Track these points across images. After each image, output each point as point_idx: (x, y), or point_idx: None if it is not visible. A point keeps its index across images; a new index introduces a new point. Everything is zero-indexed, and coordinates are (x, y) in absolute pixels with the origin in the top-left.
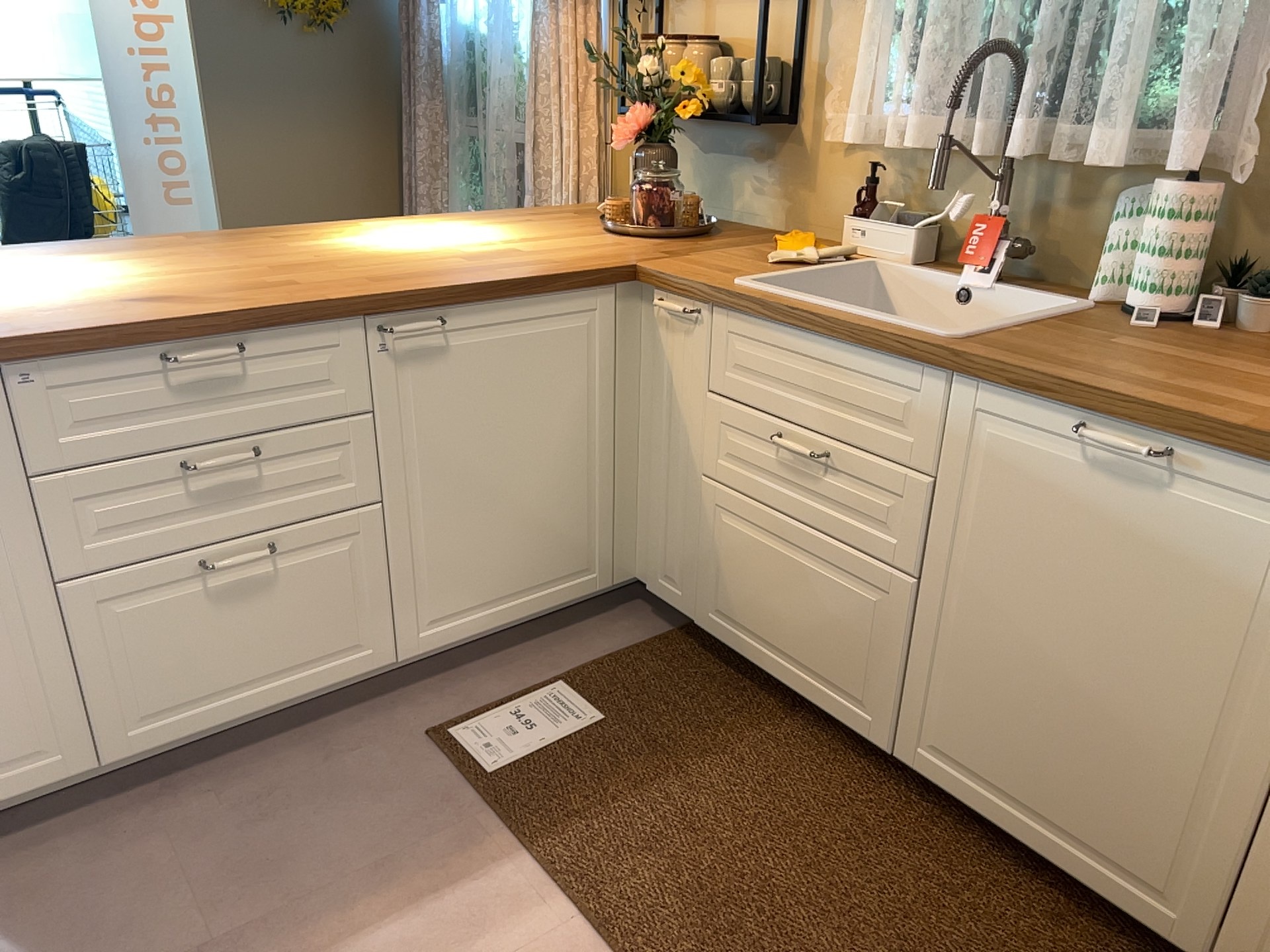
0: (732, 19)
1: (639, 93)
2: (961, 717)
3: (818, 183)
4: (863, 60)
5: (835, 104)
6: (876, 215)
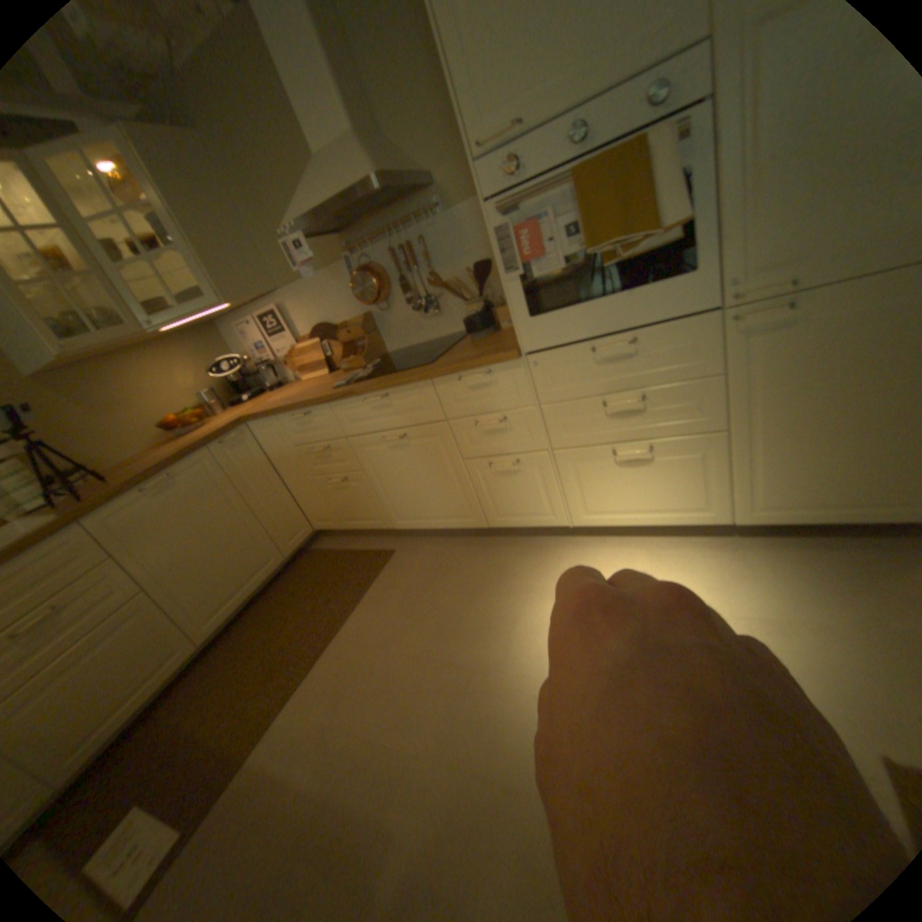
0: None
1: None
2: (199, 599)
3: None
4: None
5: None
6: None
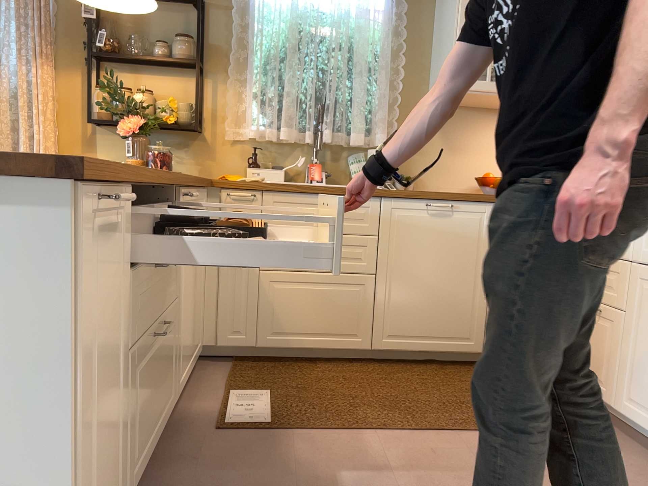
0: (156, 84)
1: (133, 109)
2: (399, 317)
3: (218, 156)
4: (252, 105)
5: (229, 123)
6: (261, 166)
